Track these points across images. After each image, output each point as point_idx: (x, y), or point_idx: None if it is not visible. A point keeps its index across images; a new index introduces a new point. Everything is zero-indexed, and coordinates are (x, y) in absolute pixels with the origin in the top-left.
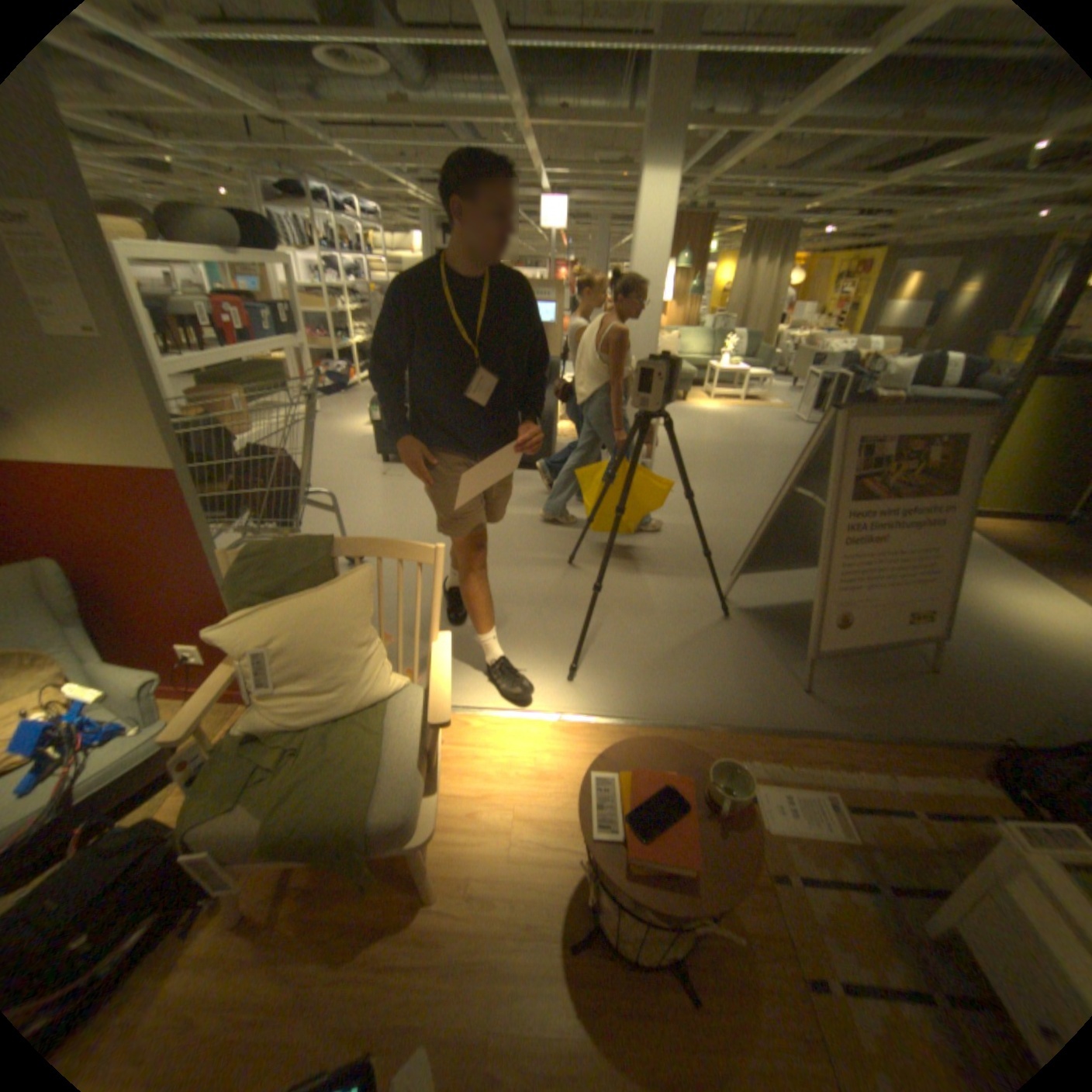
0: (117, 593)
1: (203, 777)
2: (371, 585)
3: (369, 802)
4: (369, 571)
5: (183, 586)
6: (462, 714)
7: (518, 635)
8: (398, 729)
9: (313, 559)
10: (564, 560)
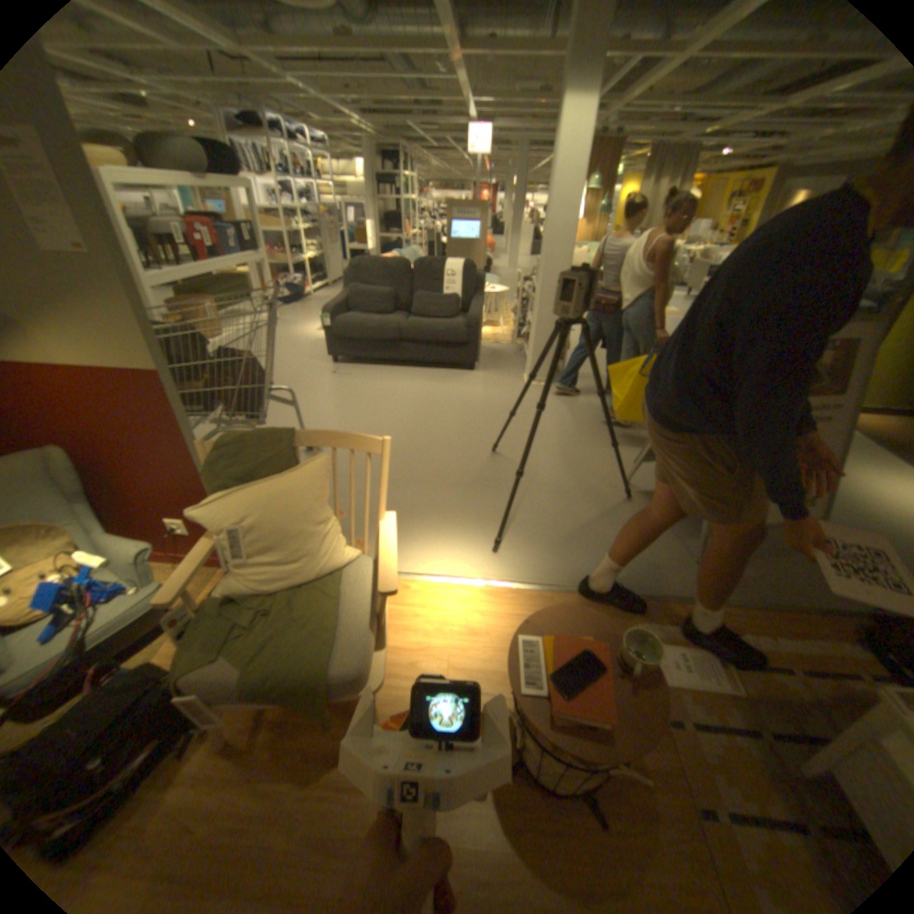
0: (115, 475)
1: (191, 632)
2: (328, 471)
3: (330, 656)
4: (326, 459)
5: (169, 469)
6: (404, 579)
7: (450, 512)
8: (352, 594)
9: (278, 448)
10: (489, 447)
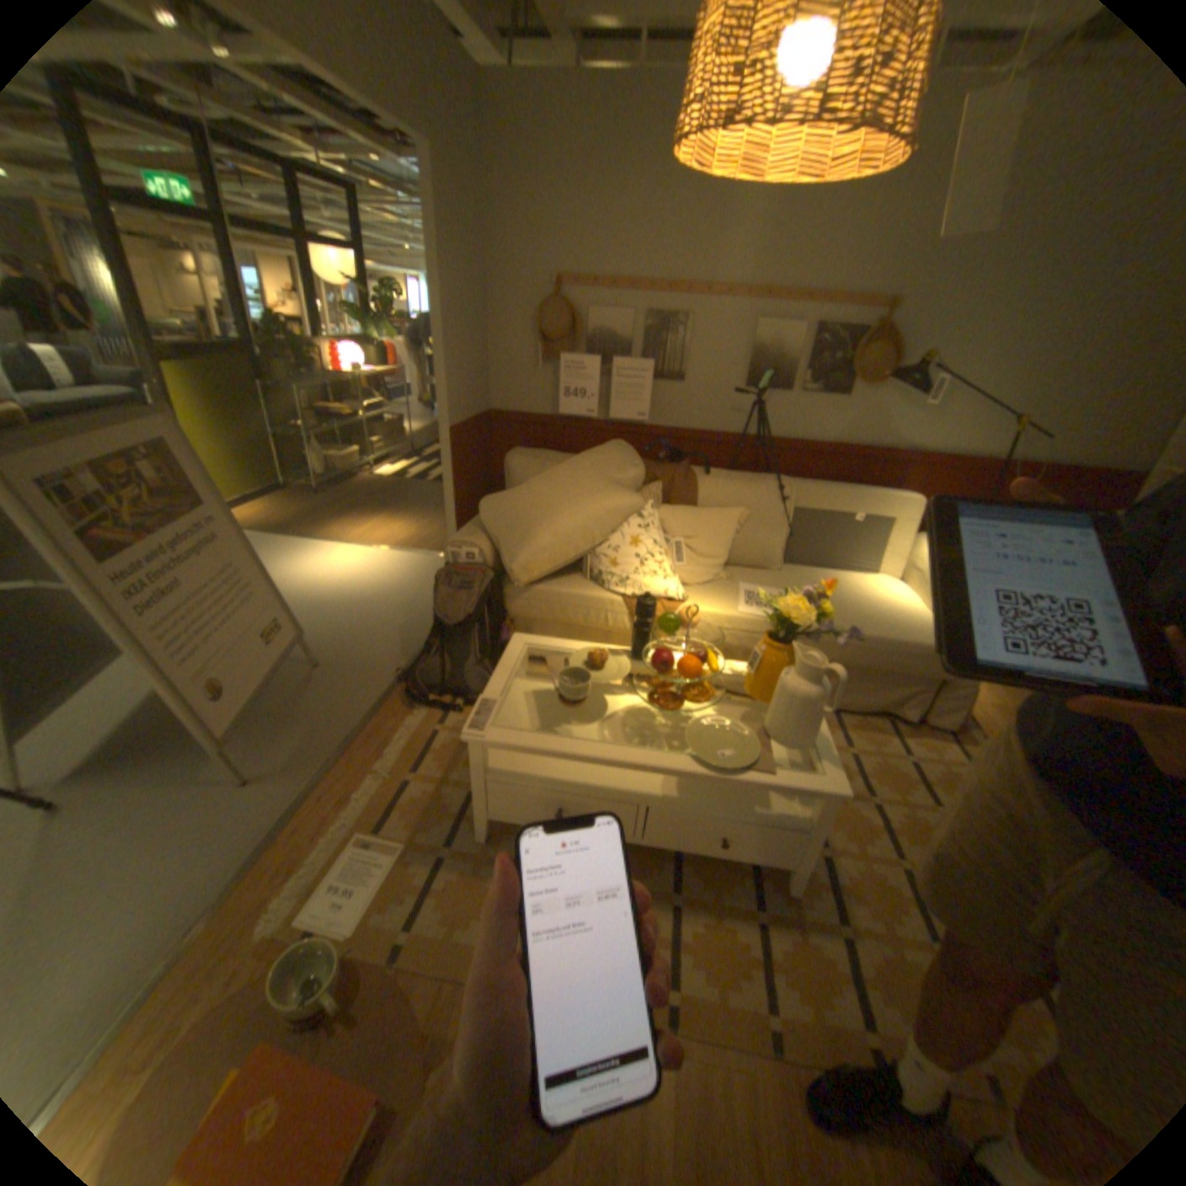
0: None
1: None
2: None
3: None
4: None
5: None
6: None
7: None
8: None
9: None
10: None
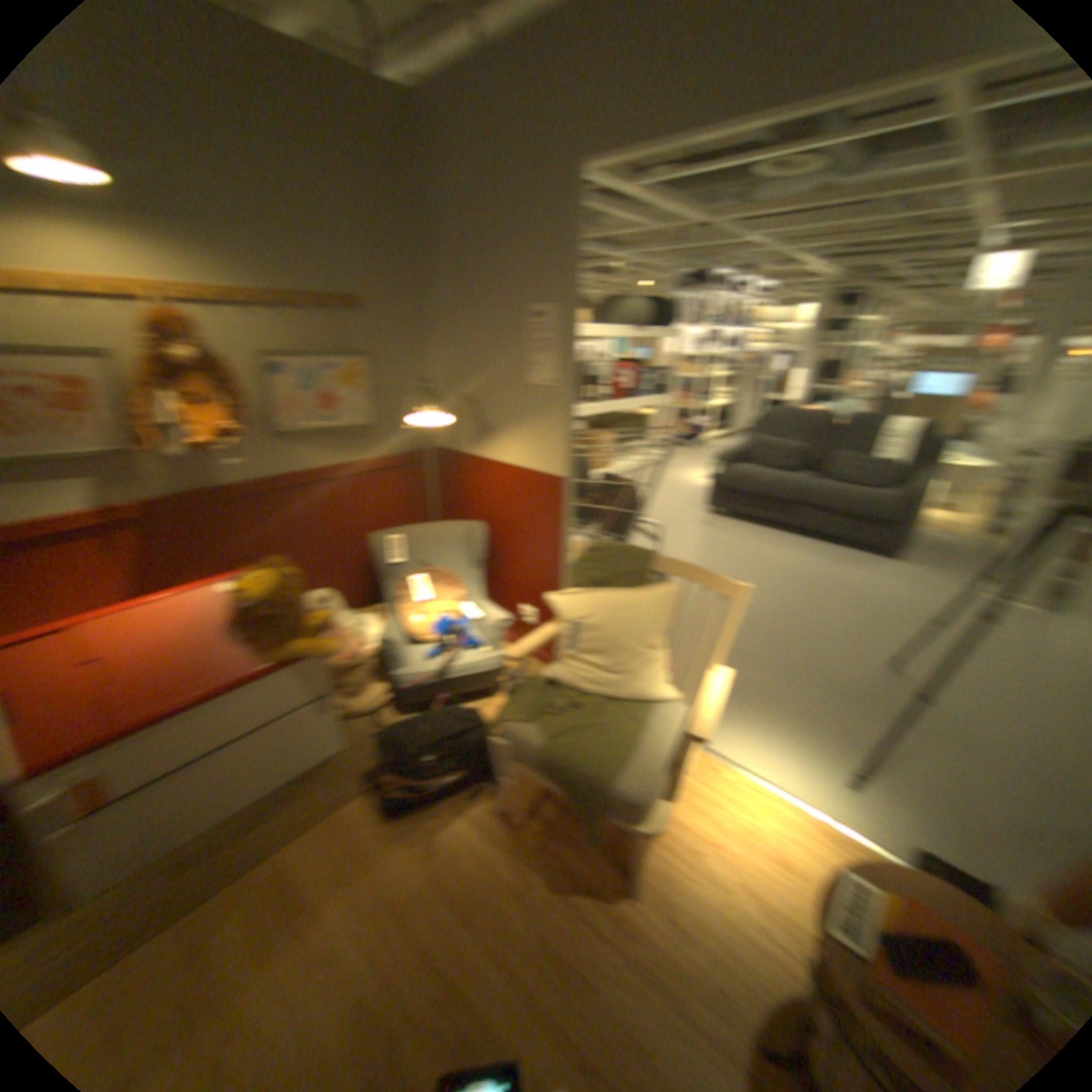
0: (509, 556)
1: (523, 694)
2: (677, 601)
3: (624, 772)
4: (679, 589)
5: (546, 562)
6: (720, 761)
7: (805, 716)
8: (662, 731)
9: (639, 566)
10: (892, 661)
